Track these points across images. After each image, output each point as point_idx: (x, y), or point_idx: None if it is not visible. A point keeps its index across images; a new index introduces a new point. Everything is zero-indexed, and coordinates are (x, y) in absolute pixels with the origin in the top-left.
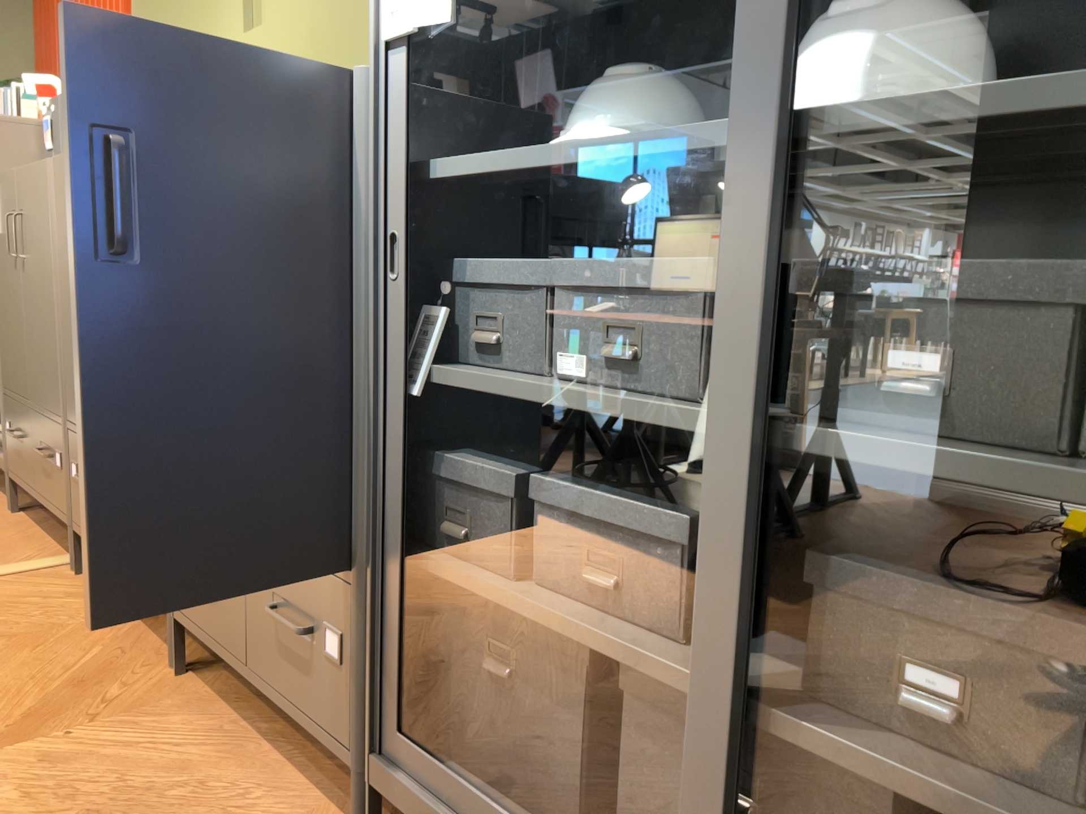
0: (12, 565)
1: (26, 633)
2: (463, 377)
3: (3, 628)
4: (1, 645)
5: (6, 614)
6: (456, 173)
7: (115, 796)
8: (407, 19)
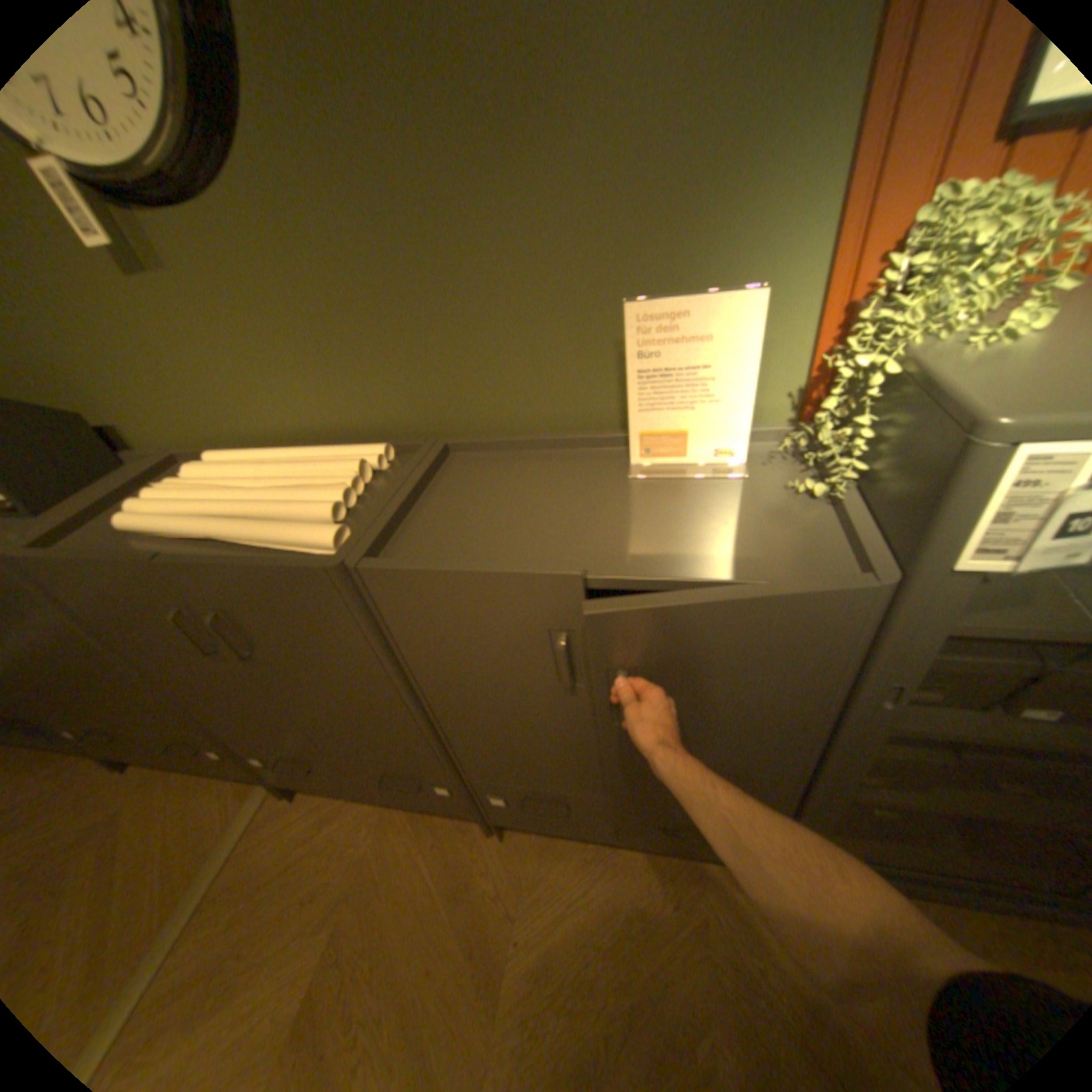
0: (229, 833)
1: (345, 885)
2: (921, 733)
3: (322, 895)
4: (345, 910)
5: (300, 880)
6: (964, 635)
7: (603, 961)
8: (1010, 563)
